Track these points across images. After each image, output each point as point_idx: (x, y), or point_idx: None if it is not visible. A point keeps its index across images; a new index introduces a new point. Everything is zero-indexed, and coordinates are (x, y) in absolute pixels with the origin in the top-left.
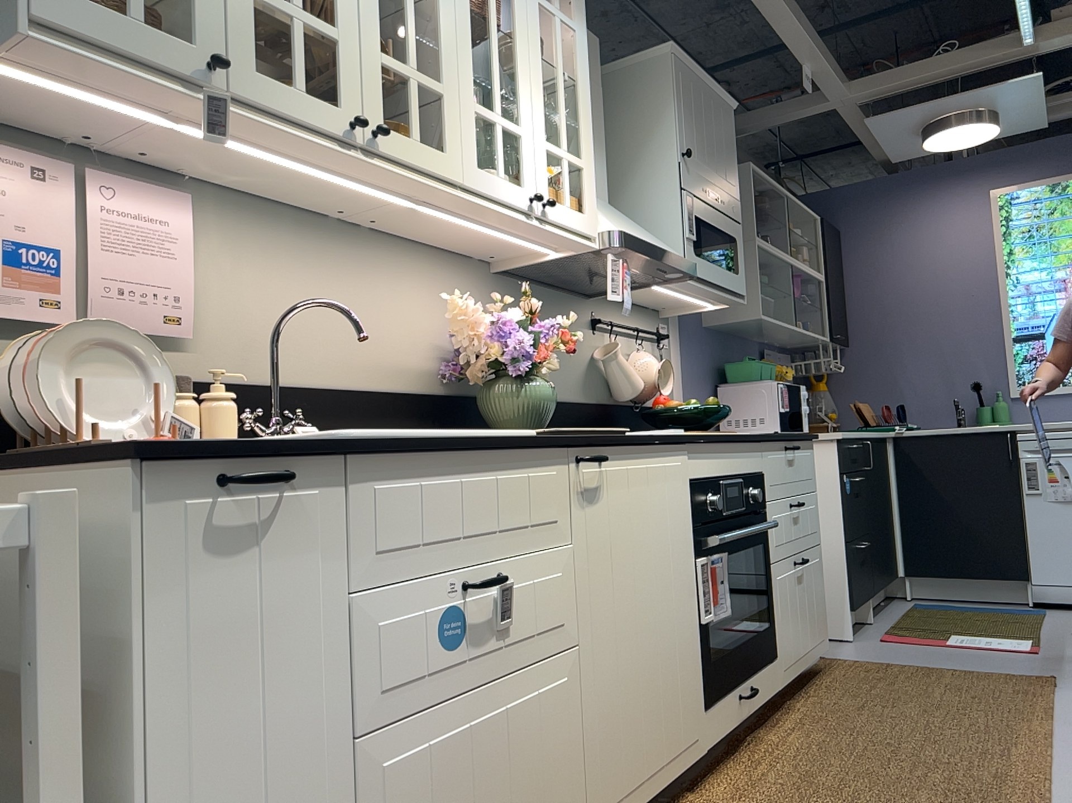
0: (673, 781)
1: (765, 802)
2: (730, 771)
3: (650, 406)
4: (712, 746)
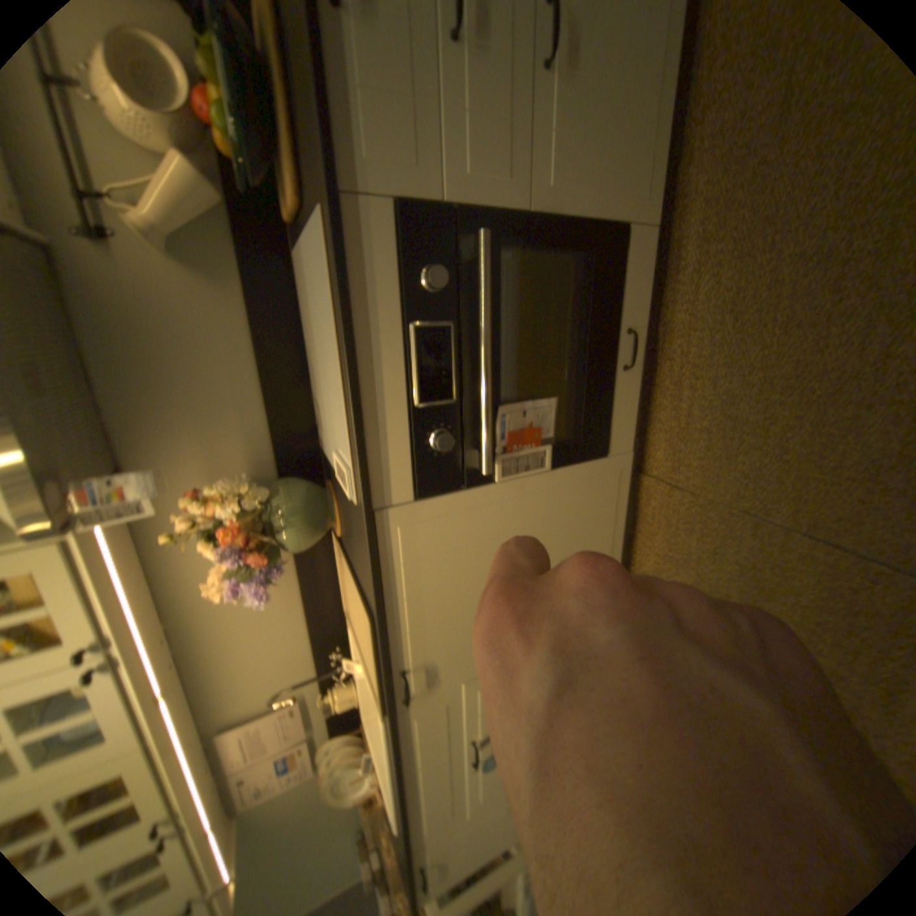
0: (627, 512)
1: (700, 471)
2: (663, 412)
3: (229, 158)
4: (636, 438)
